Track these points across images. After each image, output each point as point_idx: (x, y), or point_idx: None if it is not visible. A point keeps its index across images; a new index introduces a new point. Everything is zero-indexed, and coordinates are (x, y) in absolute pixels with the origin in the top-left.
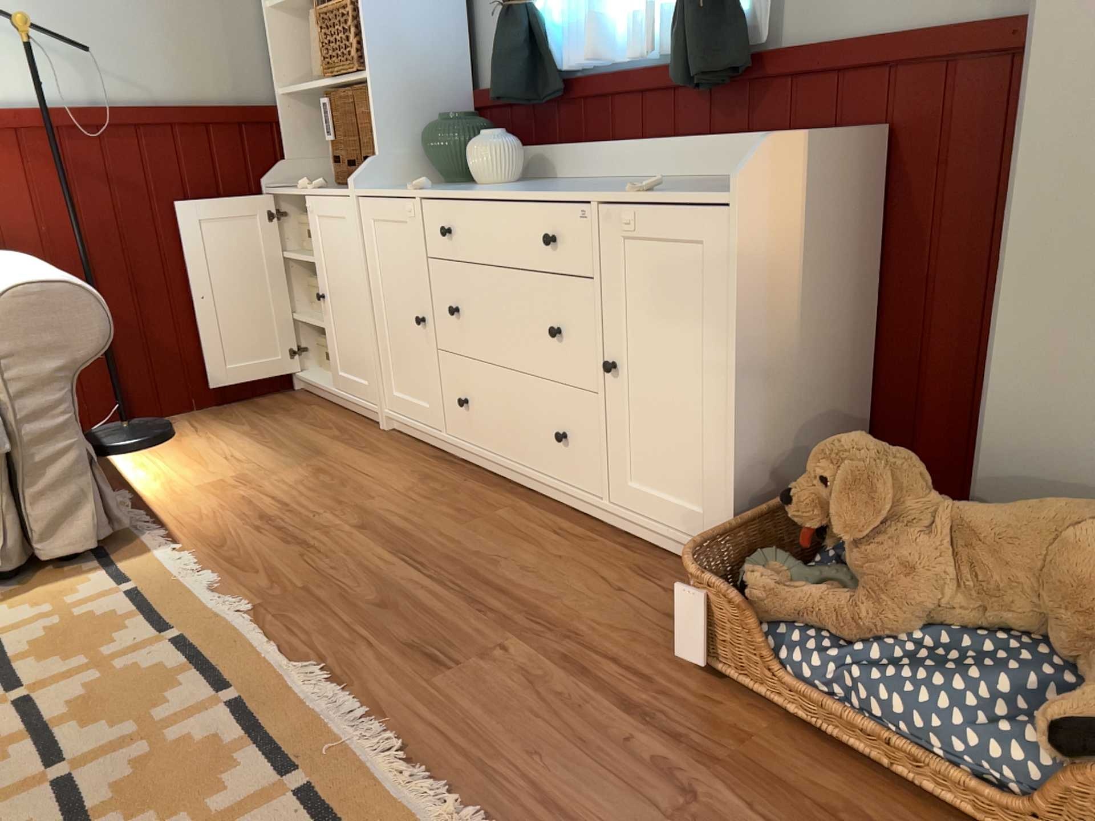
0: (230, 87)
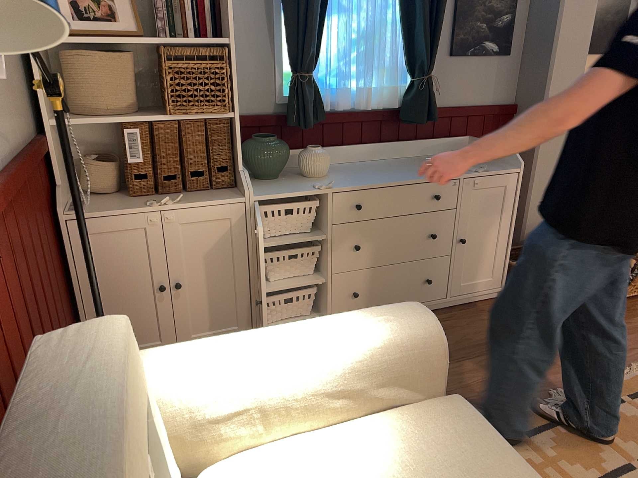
0: (23, 122)
